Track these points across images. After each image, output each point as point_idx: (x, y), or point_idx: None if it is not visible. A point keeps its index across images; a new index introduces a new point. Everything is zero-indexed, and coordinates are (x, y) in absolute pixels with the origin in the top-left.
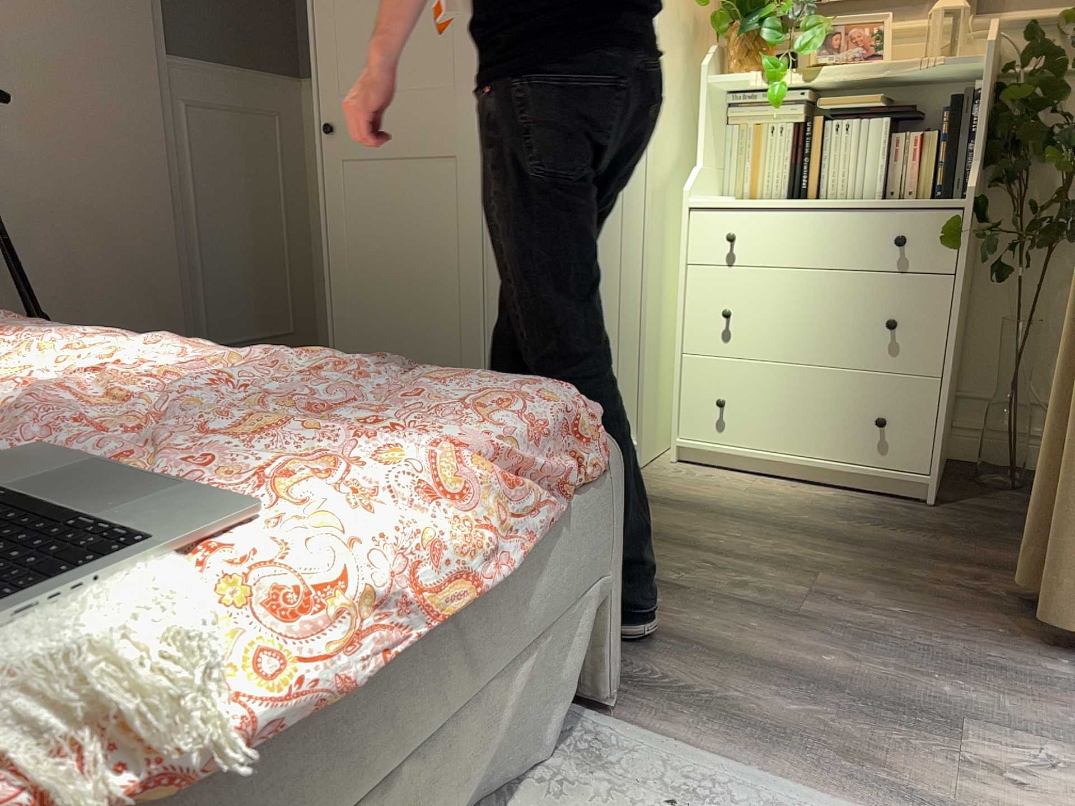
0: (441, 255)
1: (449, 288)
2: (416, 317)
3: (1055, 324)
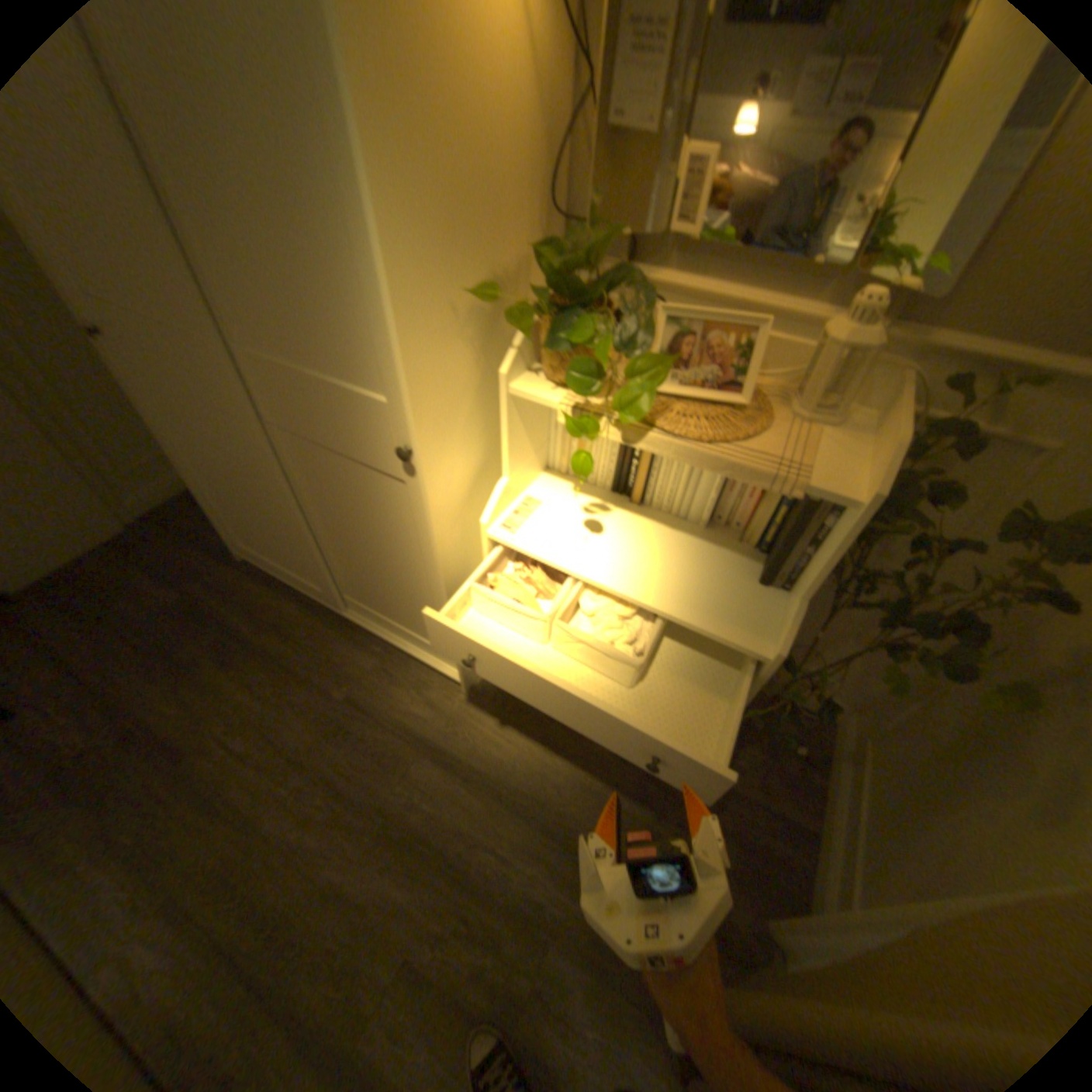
0: (262, 495)
1: (280, 521)
2: (264, 529)
3: (841, 630)
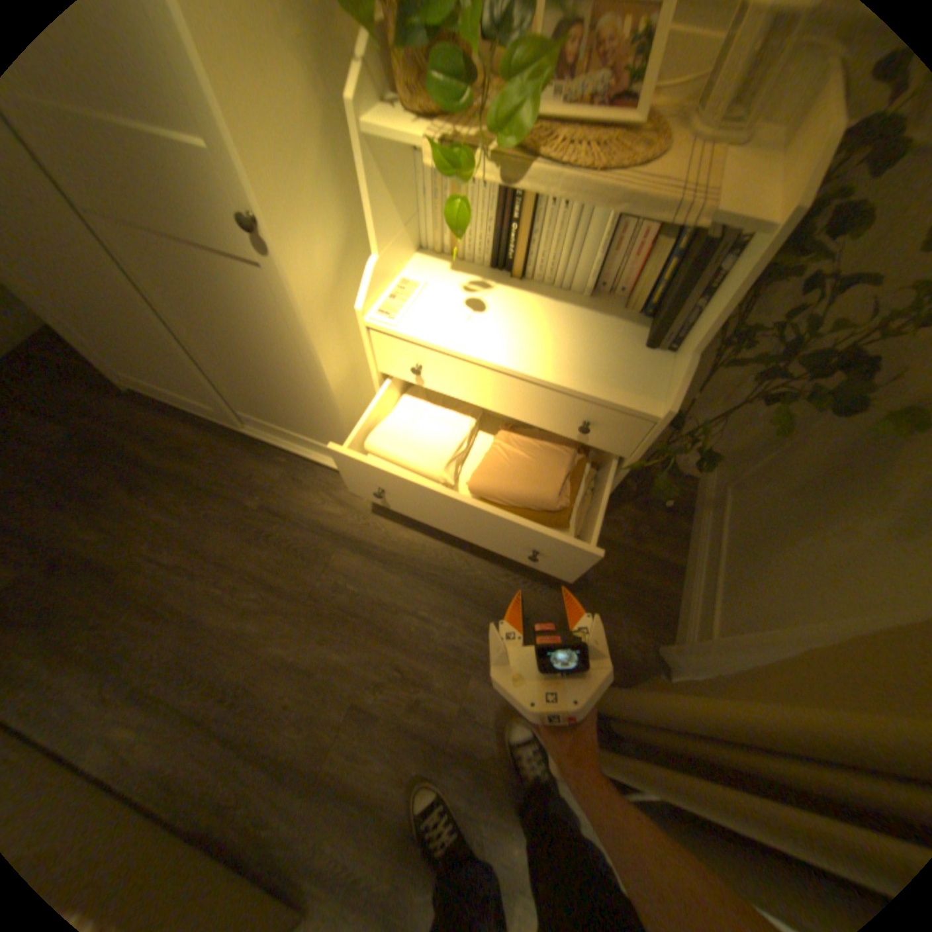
0: (119, 310)
1: (150, 340)
2: (138, 351)
3: (712, 393)
